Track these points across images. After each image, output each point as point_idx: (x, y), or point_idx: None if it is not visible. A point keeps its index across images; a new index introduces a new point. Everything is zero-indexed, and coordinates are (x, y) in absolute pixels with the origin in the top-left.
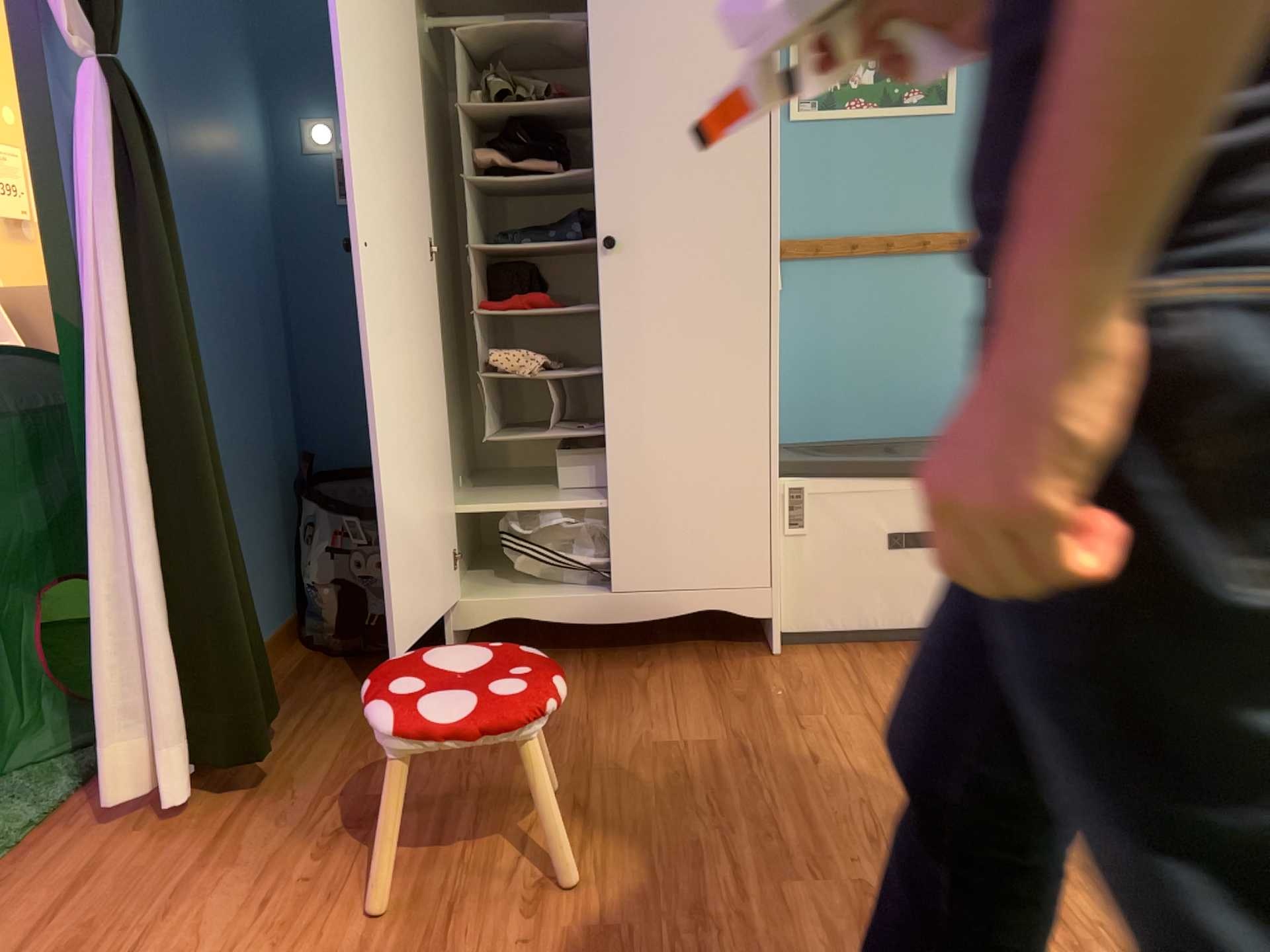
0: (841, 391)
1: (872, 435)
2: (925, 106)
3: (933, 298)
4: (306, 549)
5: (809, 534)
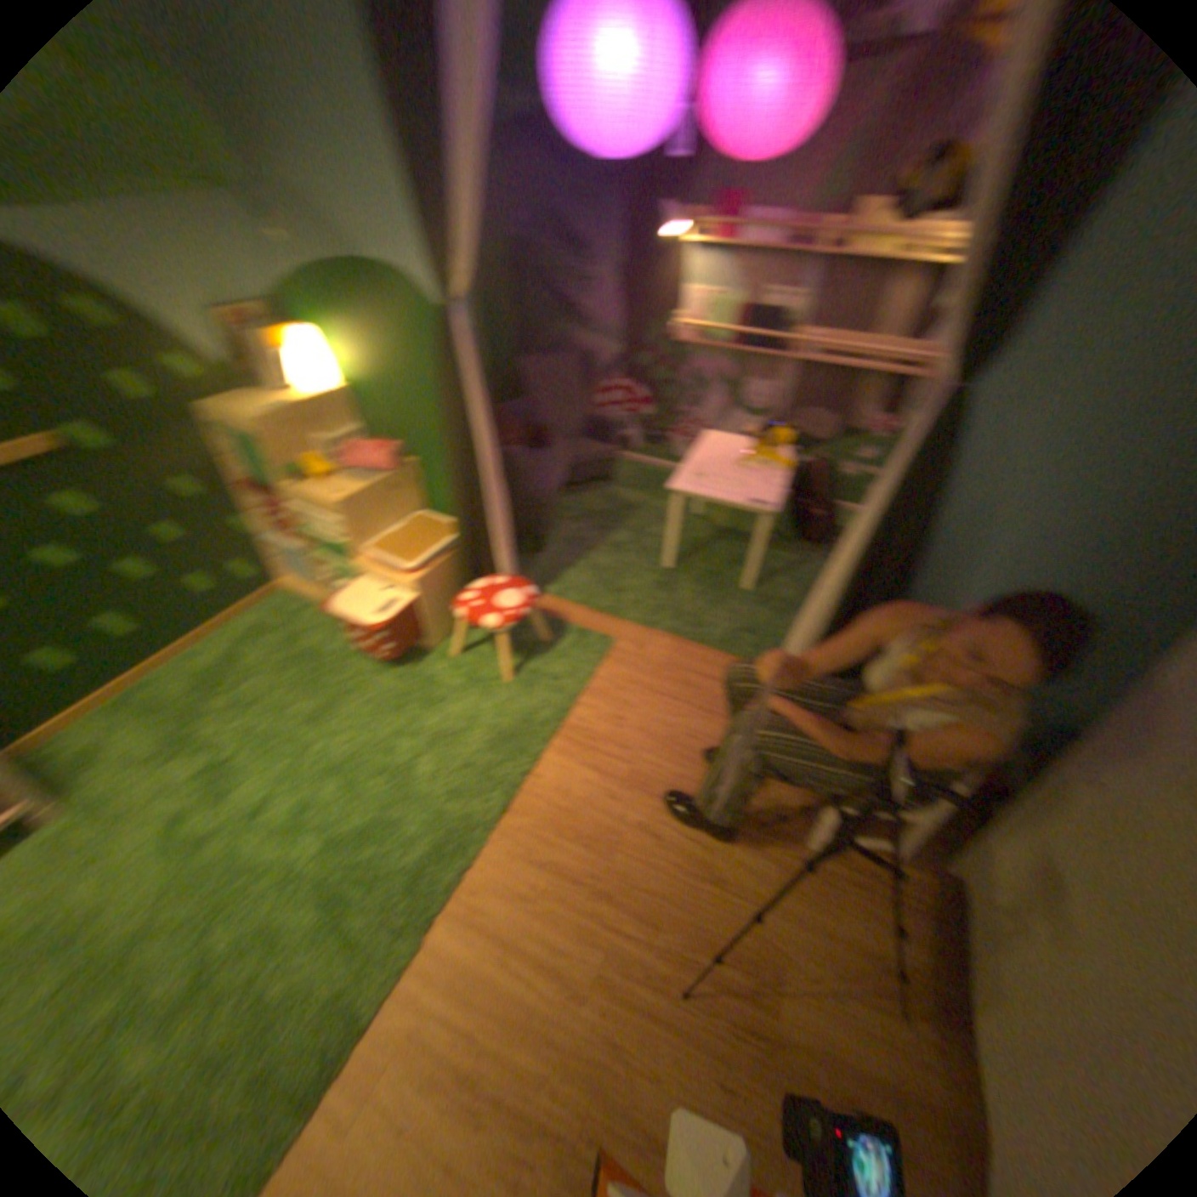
0: None
1: None
2: None
3: None
4: None
5: None
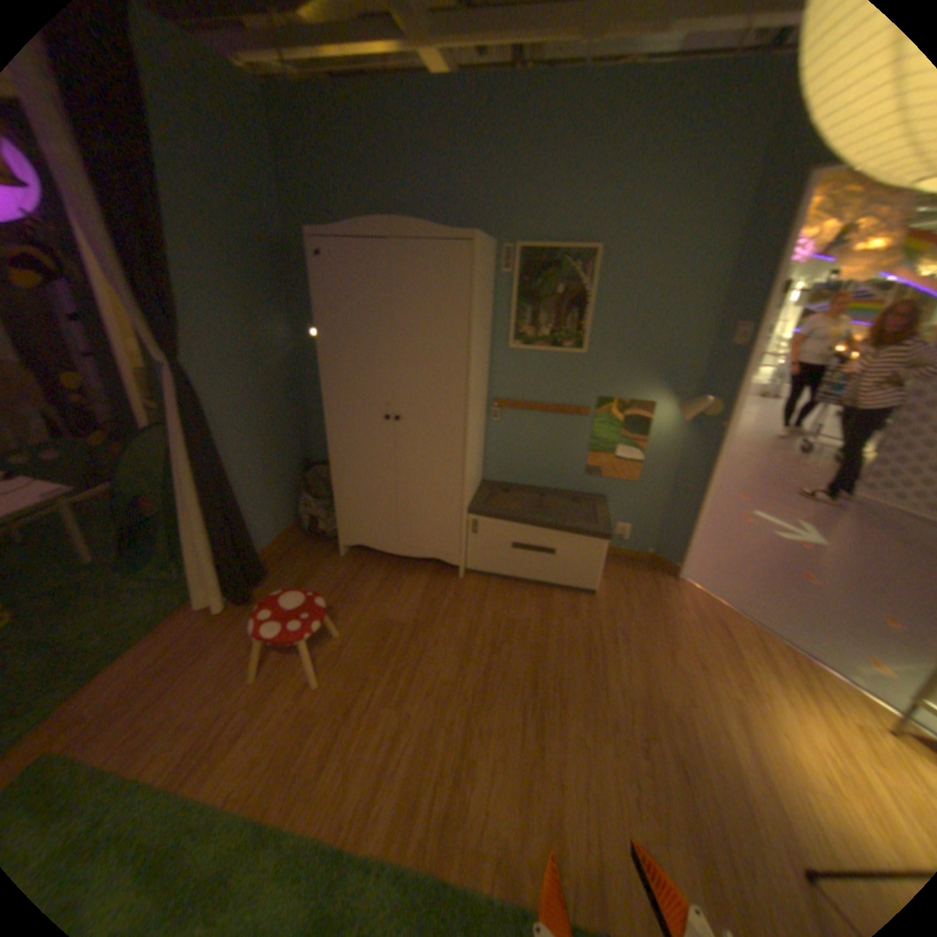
0: (521, 465)
1: (529, 488)
2: (571, 348)
3: (566, 433)
4: (303, 497)
5: (480, 537)
